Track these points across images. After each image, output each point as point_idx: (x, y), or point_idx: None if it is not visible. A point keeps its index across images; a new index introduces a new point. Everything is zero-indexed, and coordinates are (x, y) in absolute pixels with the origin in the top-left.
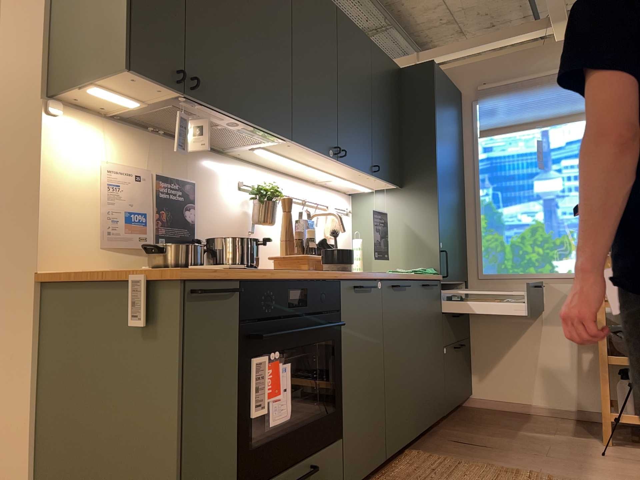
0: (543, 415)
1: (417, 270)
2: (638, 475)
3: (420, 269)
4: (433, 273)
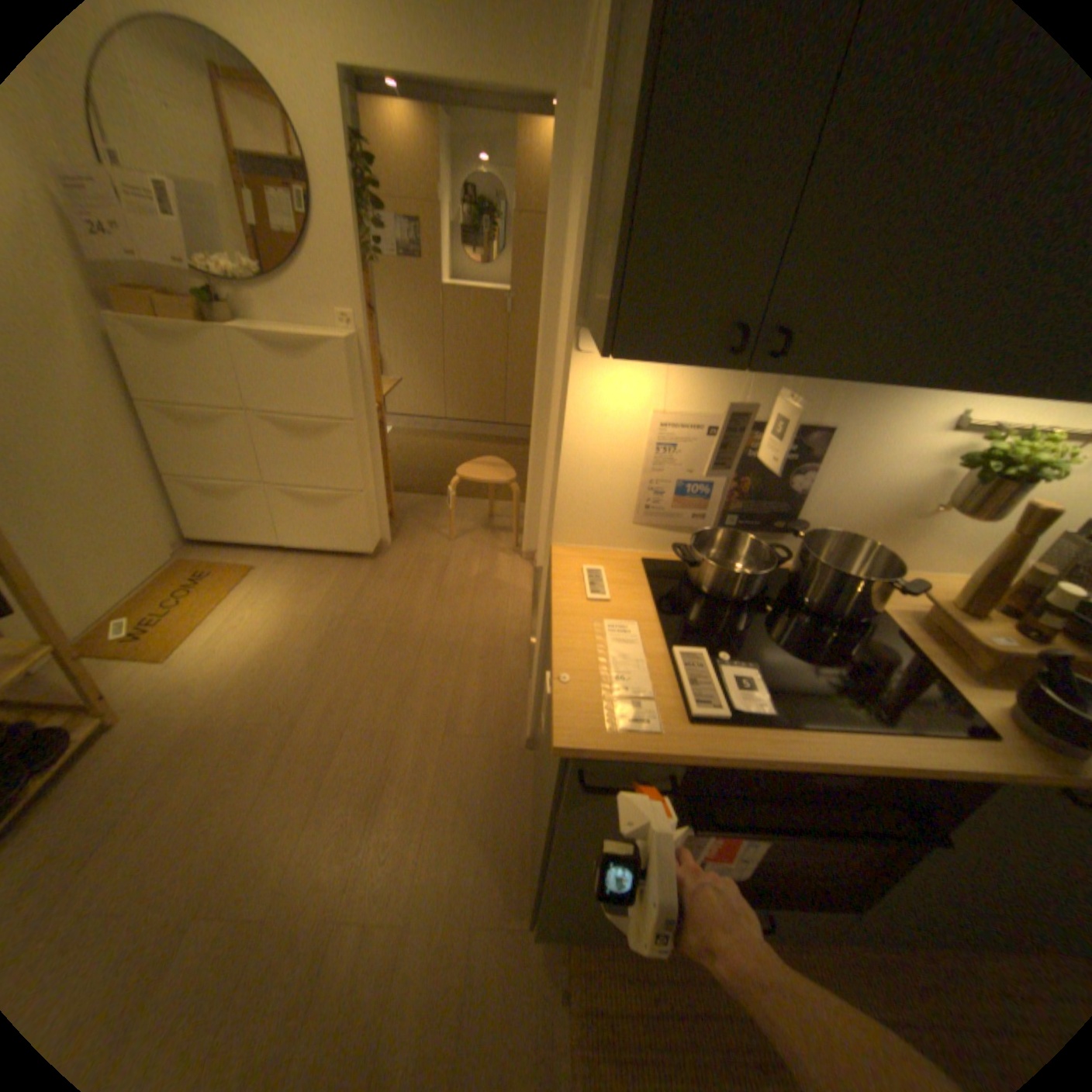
0: None
1: None
2: None
3: None
4: None
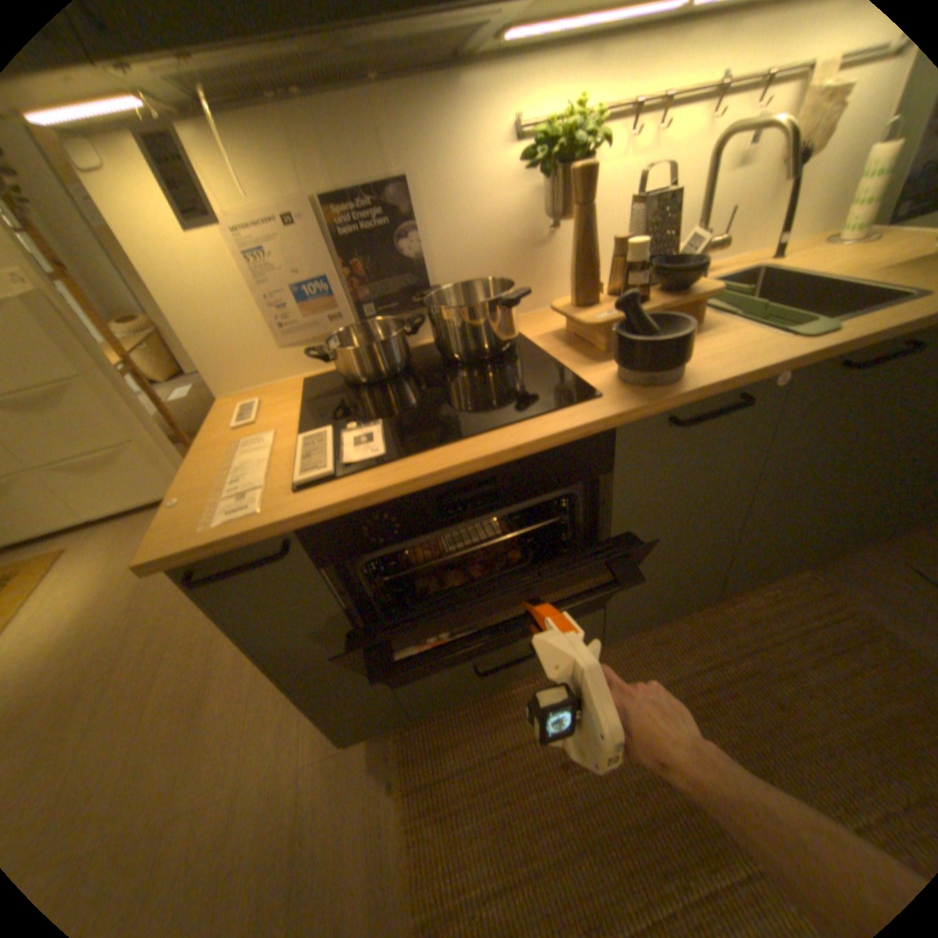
0: None
1: None
2: None
3: None
4: None
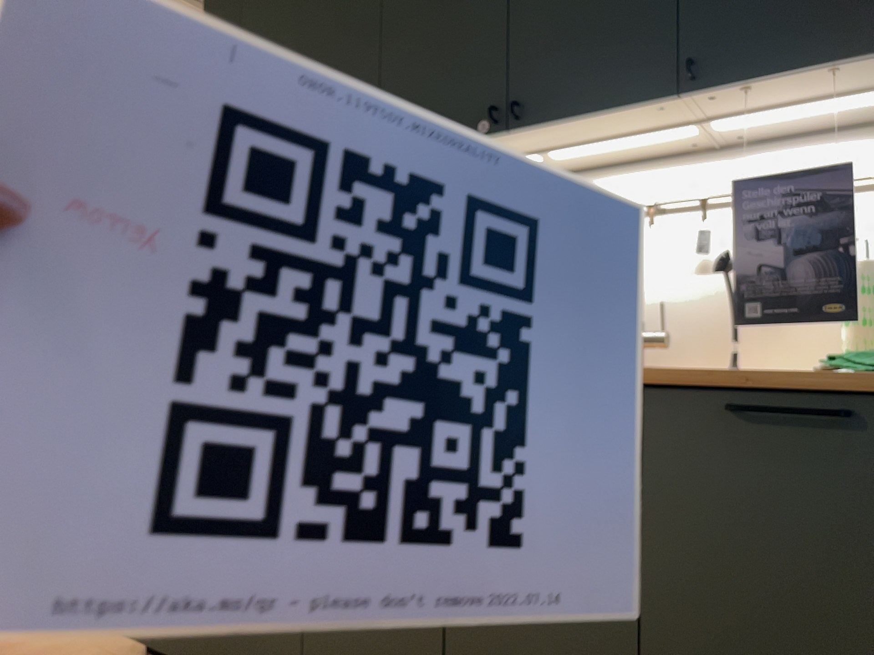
0: None
1: None
2: None
3: None
4: None
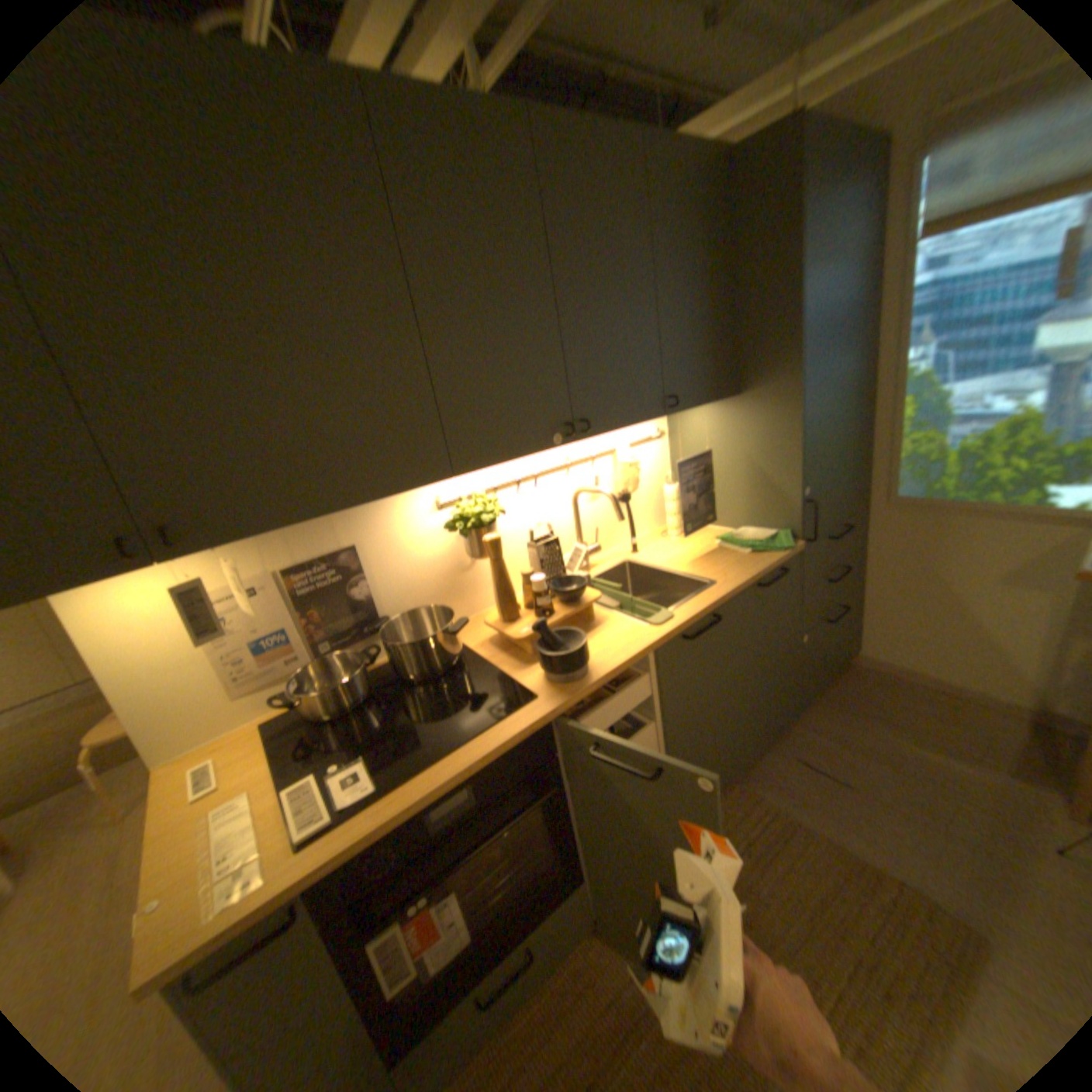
0: (972, 705)
1: (760, 531)
2: None
3: (763, 538)
4: (783, 548)
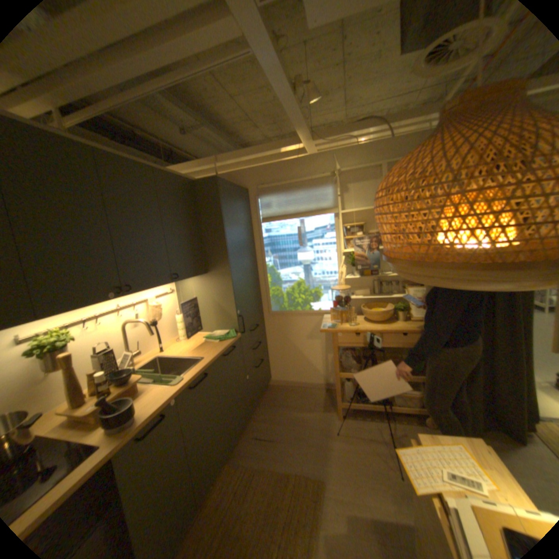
0: (309, 389)
1: (223, 331)
2: (355, 460)
3: (224, 334)
4: (232, 337)
